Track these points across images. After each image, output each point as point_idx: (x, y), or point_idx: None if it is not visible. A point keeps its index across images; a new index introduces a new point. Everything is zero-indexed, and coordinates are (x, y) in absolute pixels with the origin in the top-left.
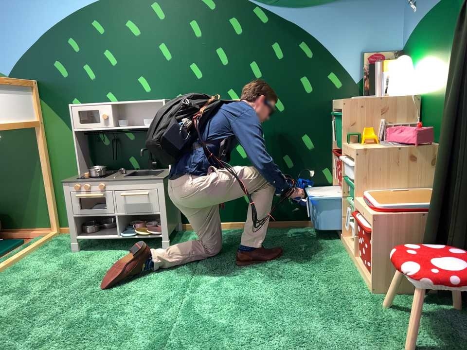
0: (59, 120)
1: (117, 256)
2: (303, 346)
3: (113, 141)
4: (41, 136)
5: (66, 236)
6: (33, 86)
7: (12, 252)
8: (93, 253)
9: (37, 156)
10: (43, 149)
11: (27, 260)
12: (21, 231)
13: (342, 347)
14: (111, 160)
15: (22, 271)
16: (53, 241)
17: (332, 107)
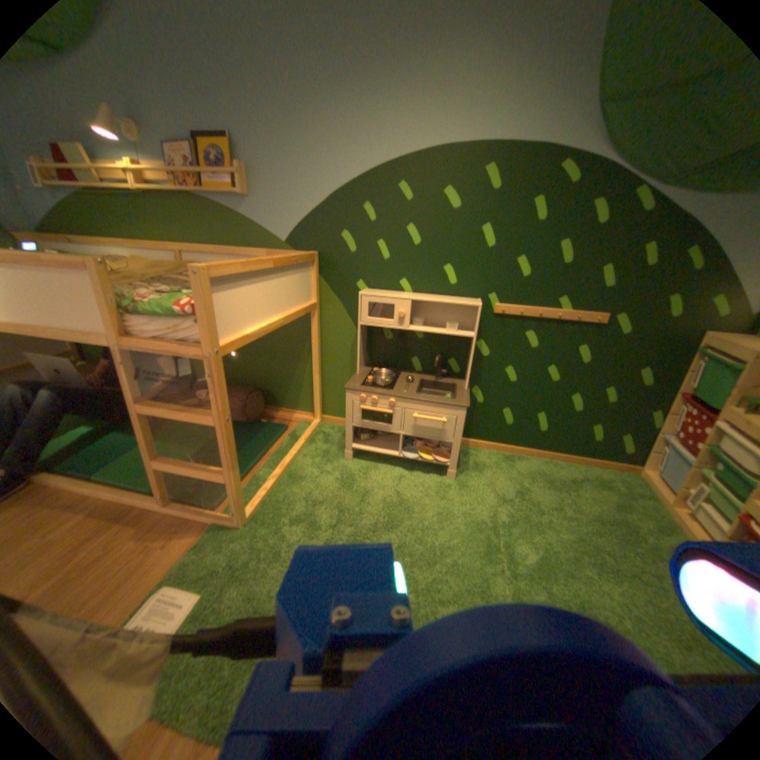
0: (336, 302)
1: (395, 474)
2: None
3: (396, 336)
4: (314, 318)
5: (328, 425)
6: (313, 258)
7: (280, 442)
8: (368, 464)
9: (305, 337)
10: (315, 333)
11: (300, 462)
12: (280, 410)
13: None
14: (389, 355)
15: (299, 480)
16: (317, 432)
17: (698, 338)
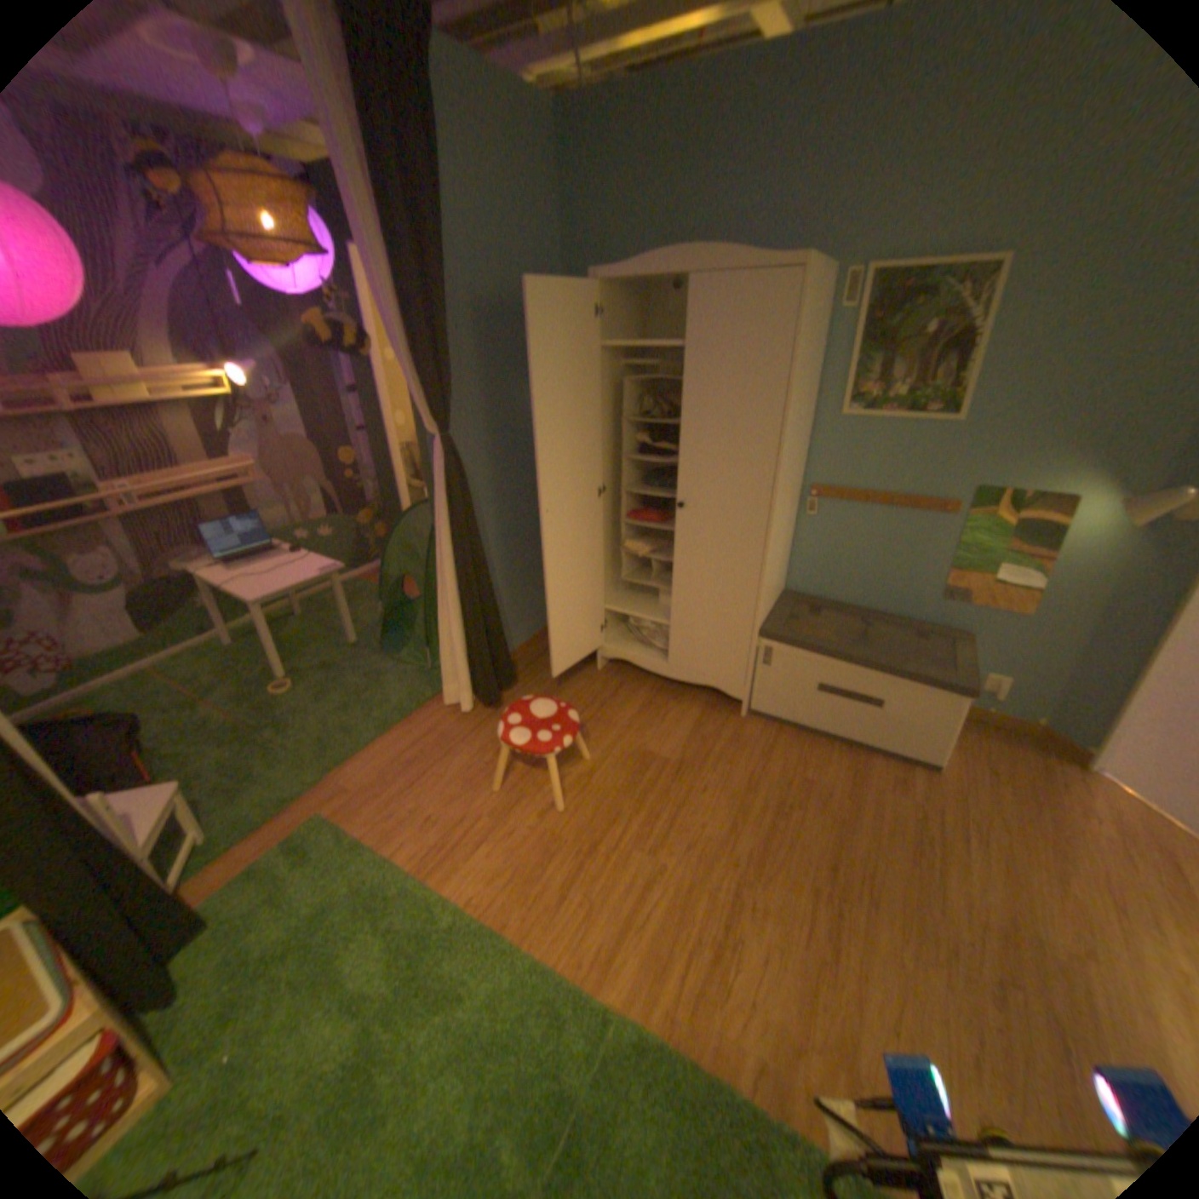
0: None
1: None
2: (388, 1025)
3: None
4: None
5: None
6: None
7: None
8: None
9: None
10: None
11: None
12: None
13: (355, 993)
14: None
15: None
16: None
17: None
